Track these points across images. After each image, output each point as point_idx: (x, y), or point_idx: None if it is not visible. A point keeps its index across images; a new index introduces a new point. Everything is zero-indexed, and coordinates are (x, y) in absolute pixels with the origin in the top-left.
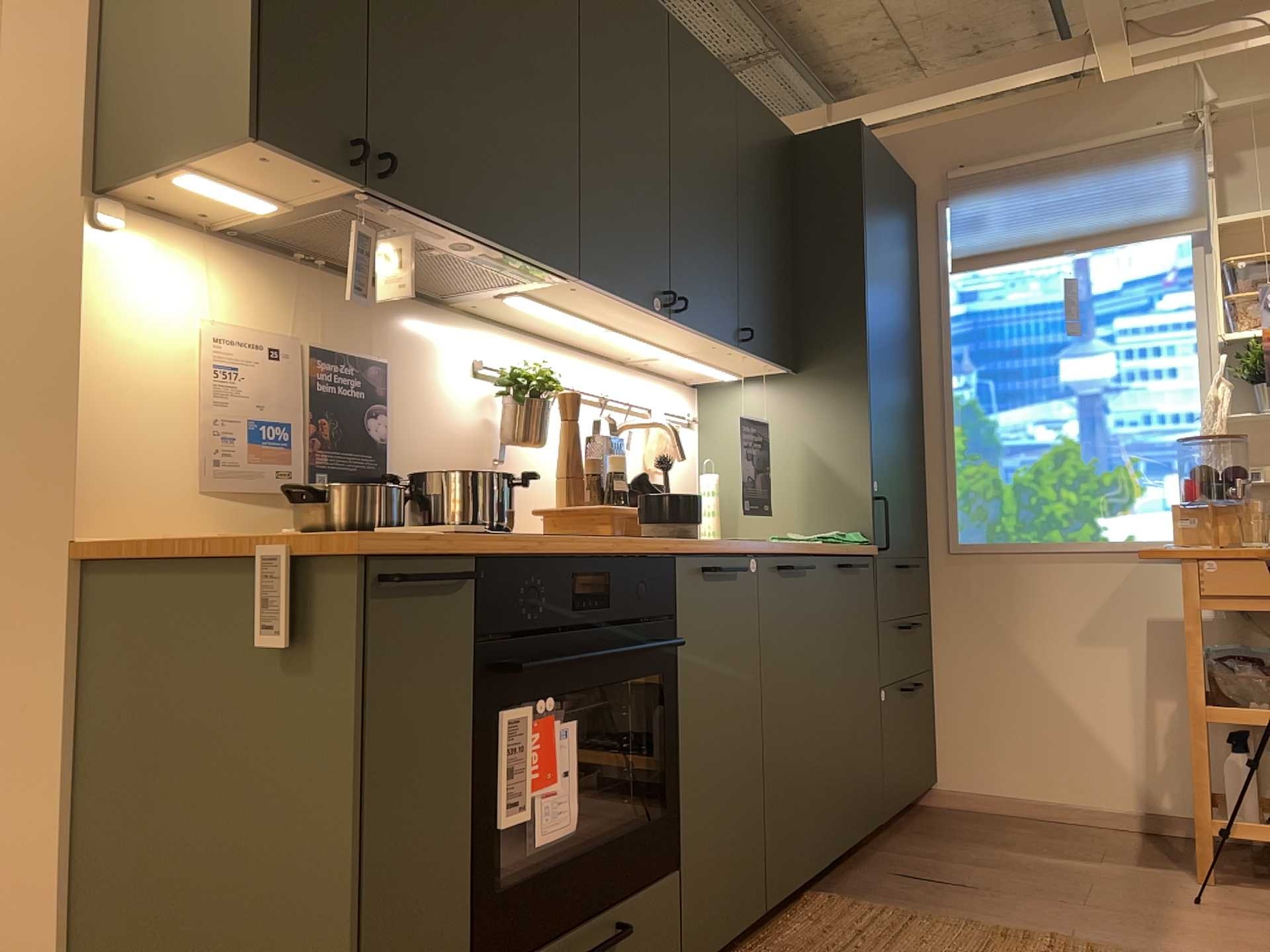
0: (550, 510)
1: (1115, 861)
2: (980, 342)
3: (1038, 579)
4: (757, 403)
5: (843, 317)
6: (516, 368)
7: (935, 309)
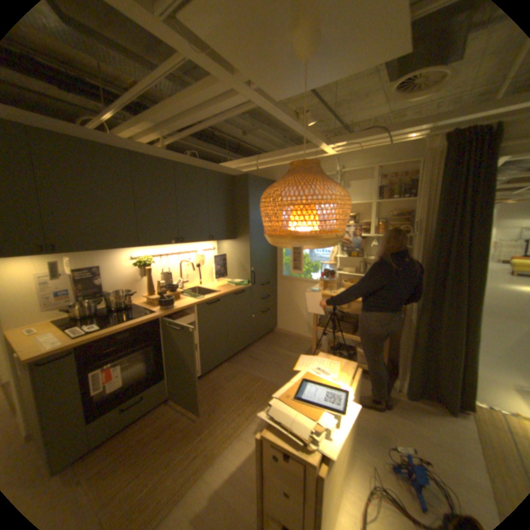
0: (144, 297)
1: (300, 354)
2: None
3: (298, 286)
4: (227, 246)
5: (244, 227)
6: (140, 259)
7: None
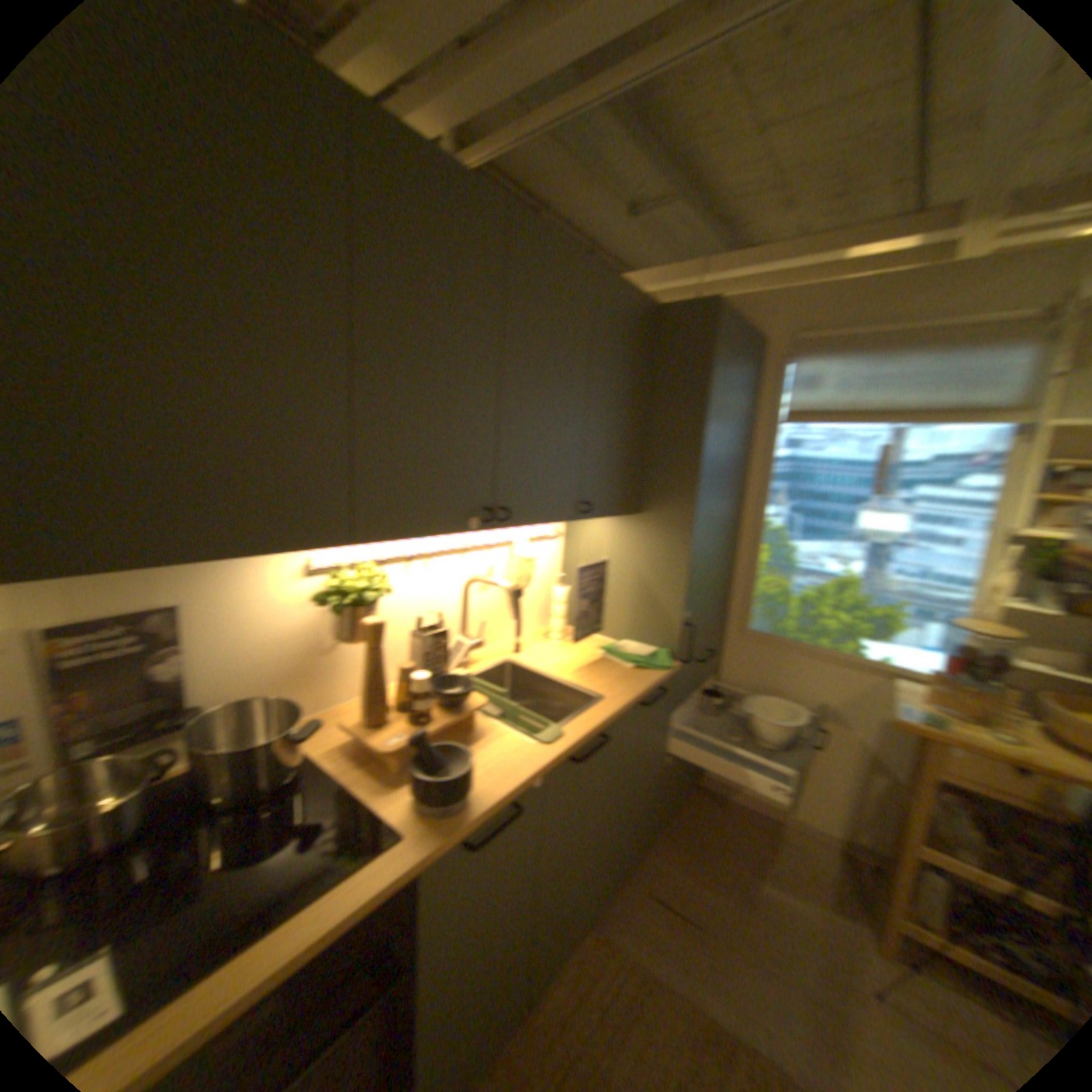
0: (351, 733)
1: (817, 901)
2: (796, 483)
3: (804, 669)
4: (605, 530)
5: (680, 477)
6: (344, 575)
7: (765, 448)
